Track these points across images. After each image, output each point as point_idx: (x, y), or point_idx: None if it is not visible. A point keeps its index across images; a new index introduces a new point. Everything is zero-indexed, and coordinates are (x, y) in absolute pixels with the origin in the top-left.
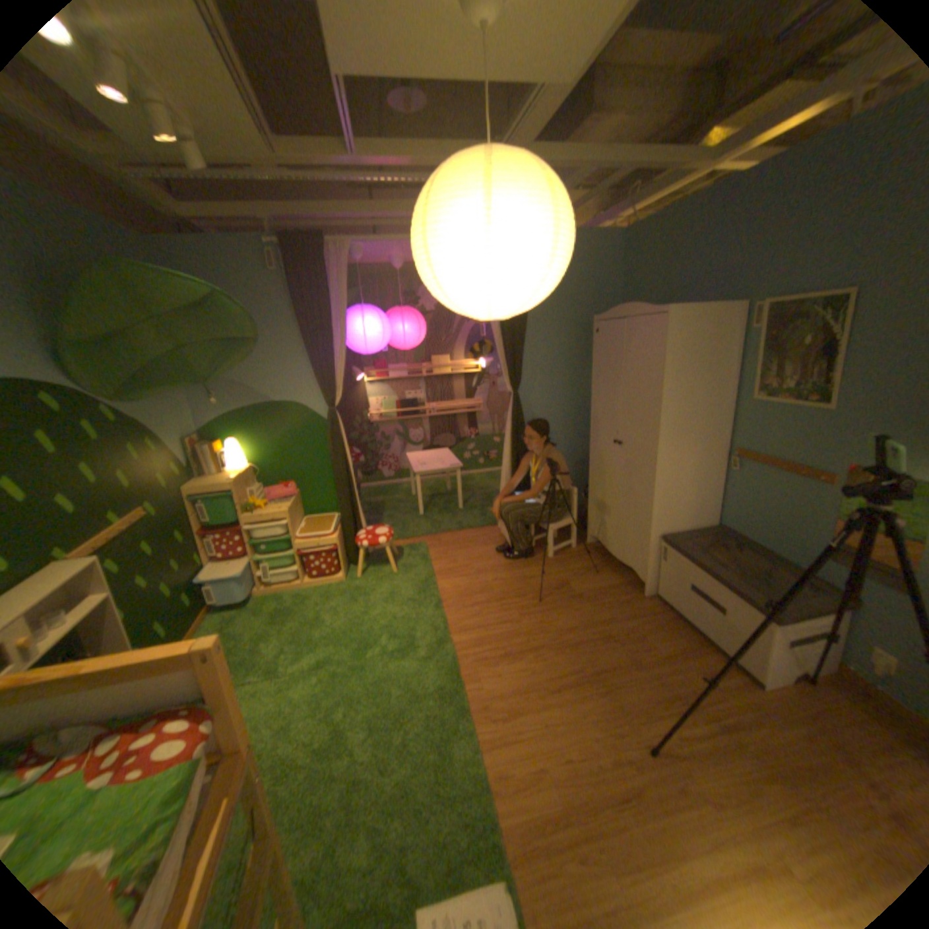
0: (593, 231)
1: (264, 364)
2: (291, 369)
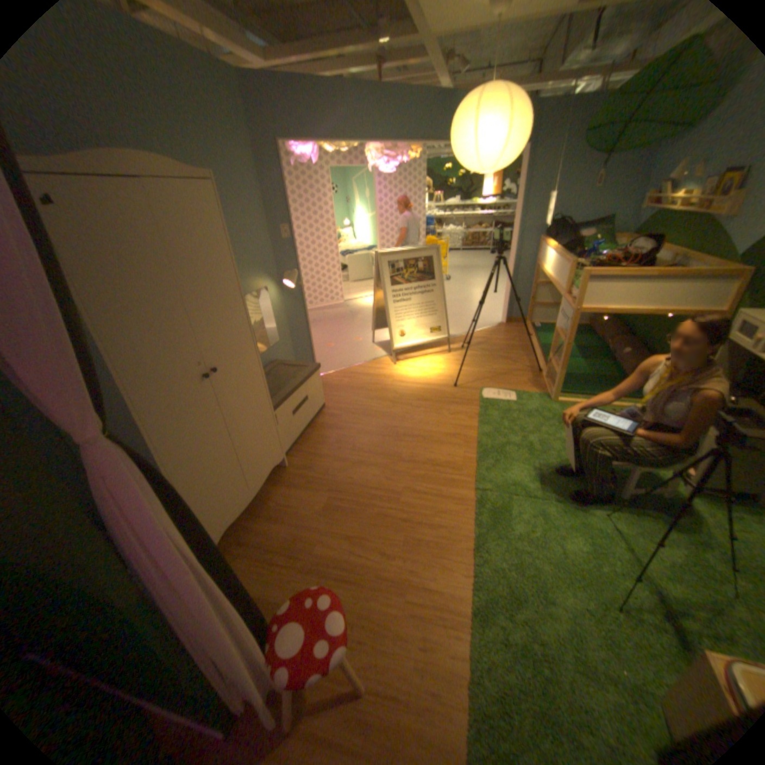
0: None
1: None
2: None
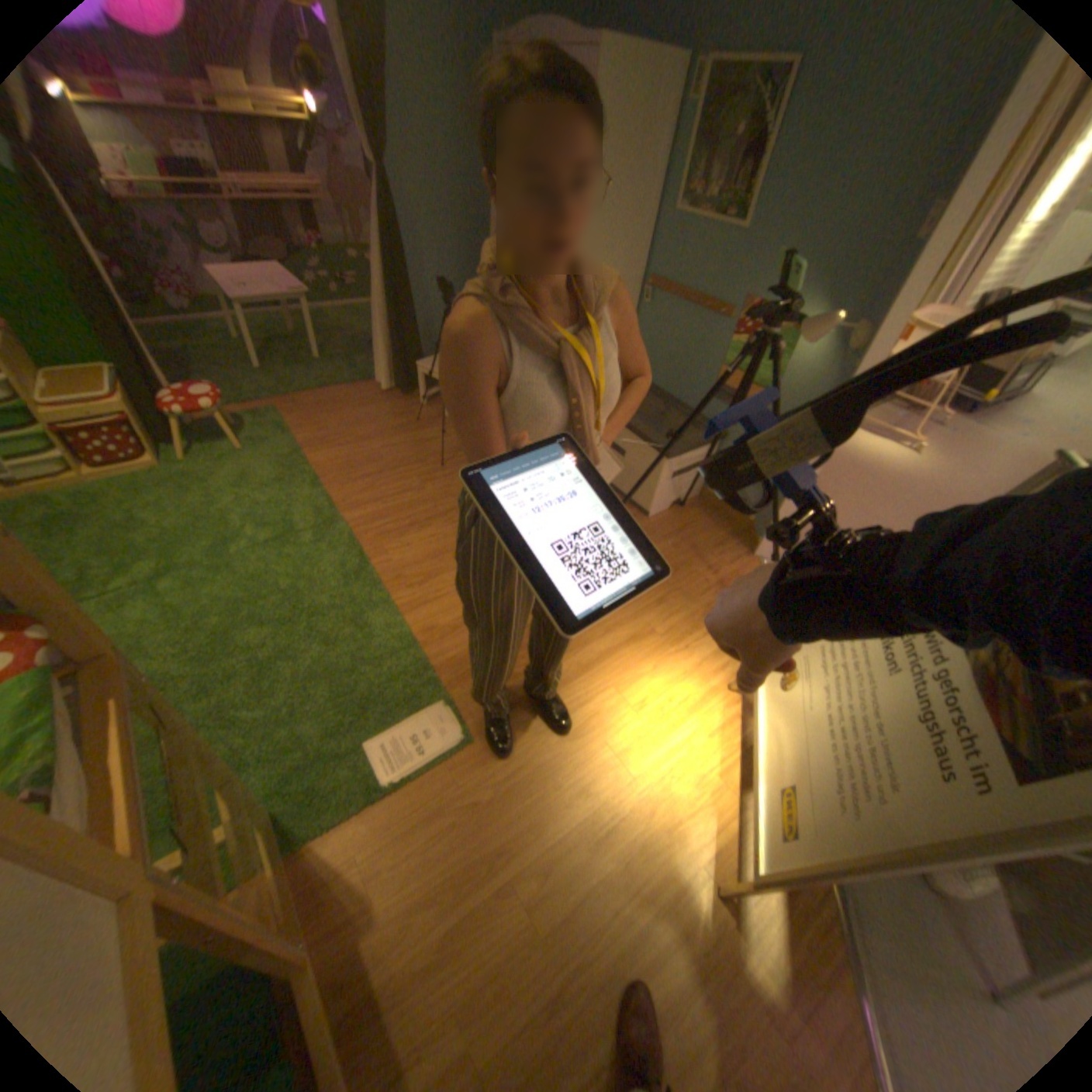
0: None
1: None
2: None
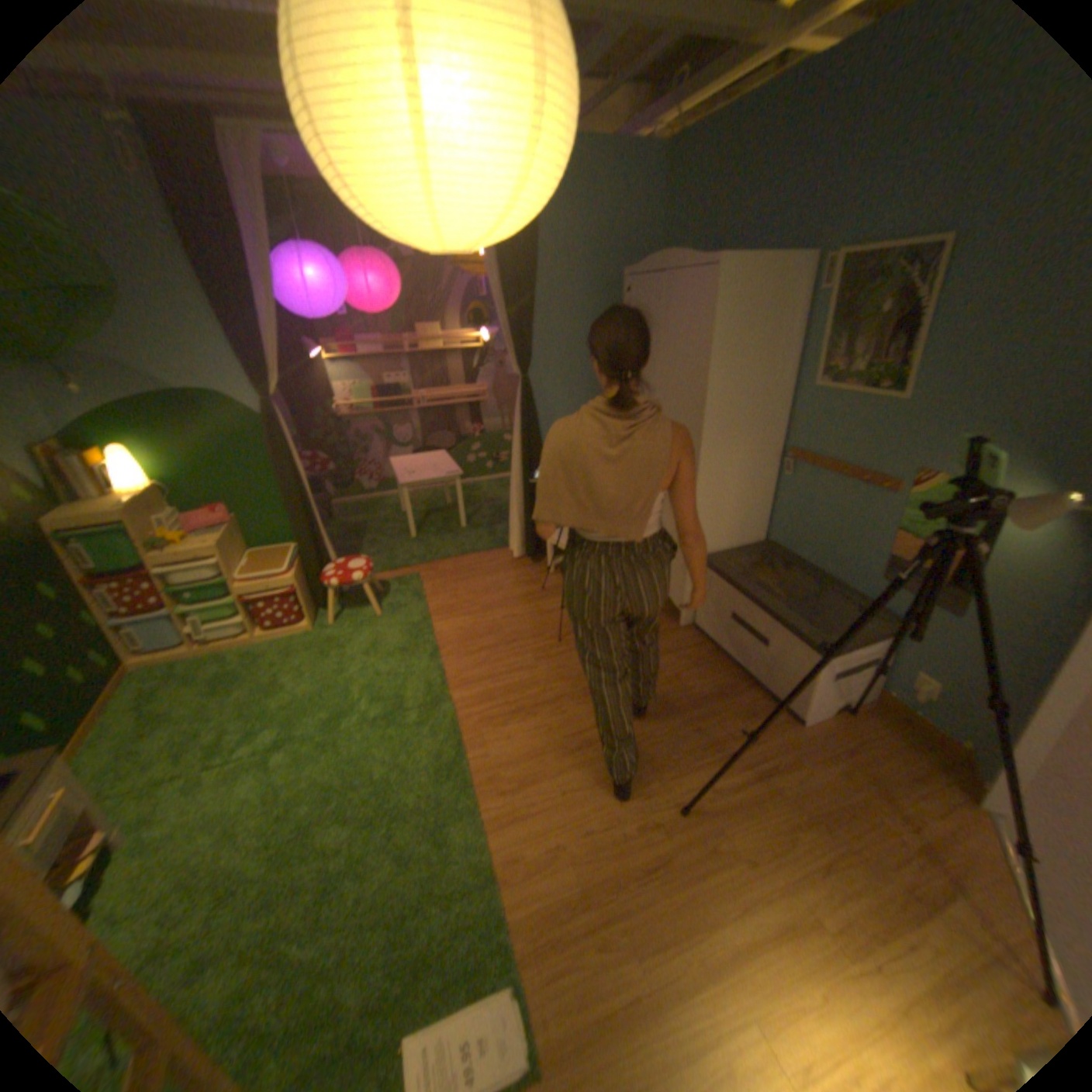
0: (625, 141)
1: (148, 331)
2: (192, 339)
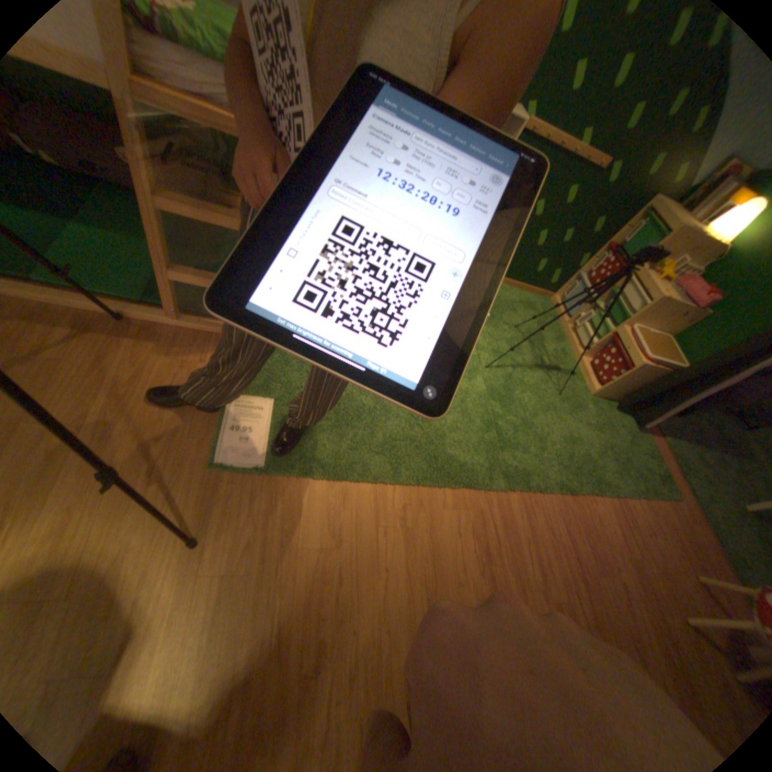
0: None
1: None
2: None
